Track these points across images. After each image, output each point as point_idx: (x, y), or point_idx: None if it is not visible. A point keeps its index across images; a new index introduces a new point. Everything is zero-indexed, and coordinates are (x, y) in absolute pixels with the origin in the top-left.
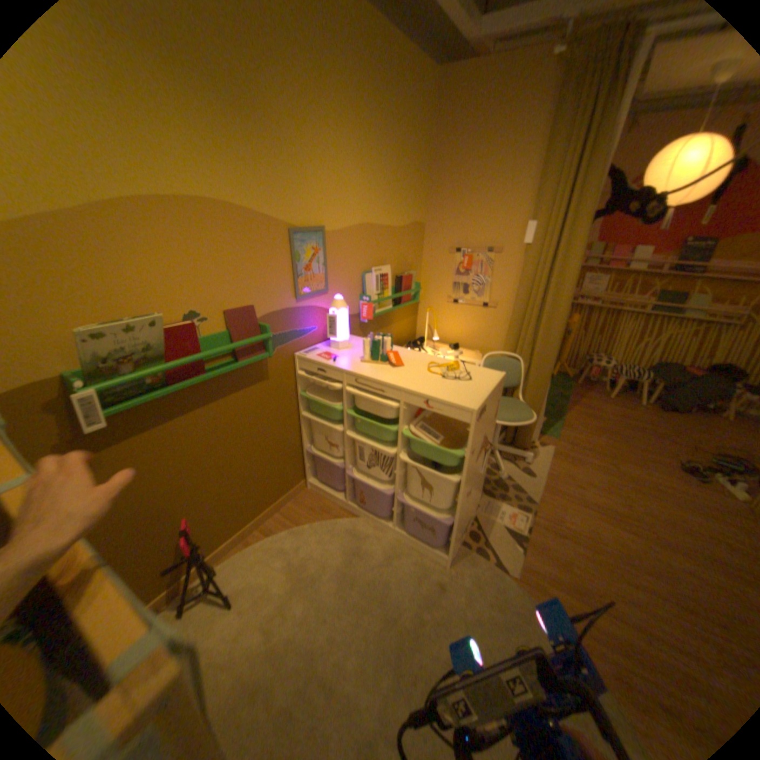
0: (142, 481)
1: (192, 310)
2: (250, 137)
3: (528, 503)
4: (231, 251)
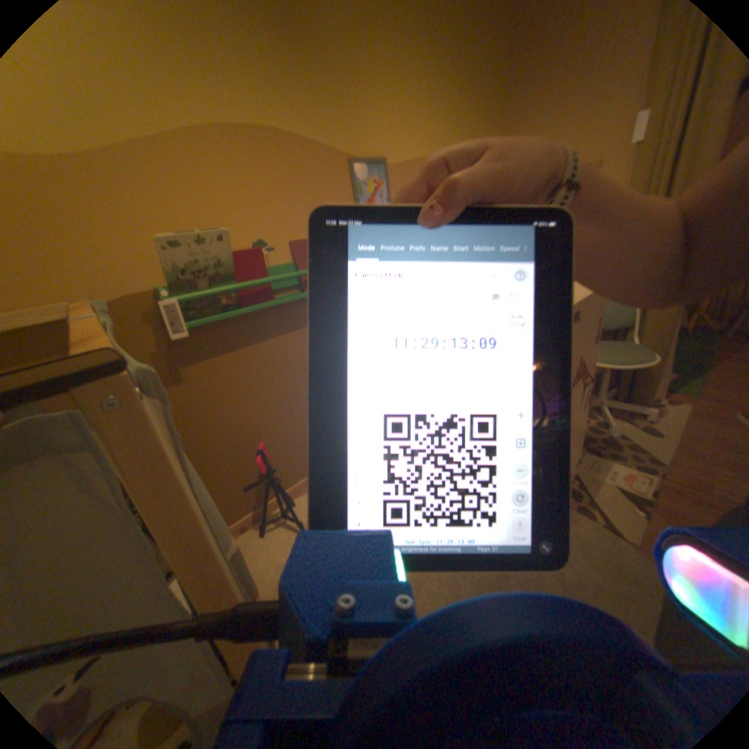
0: (225, 401)
1: (259, 239)
2: (305, 62)
3: (651, 465)
4: (293, 181)
